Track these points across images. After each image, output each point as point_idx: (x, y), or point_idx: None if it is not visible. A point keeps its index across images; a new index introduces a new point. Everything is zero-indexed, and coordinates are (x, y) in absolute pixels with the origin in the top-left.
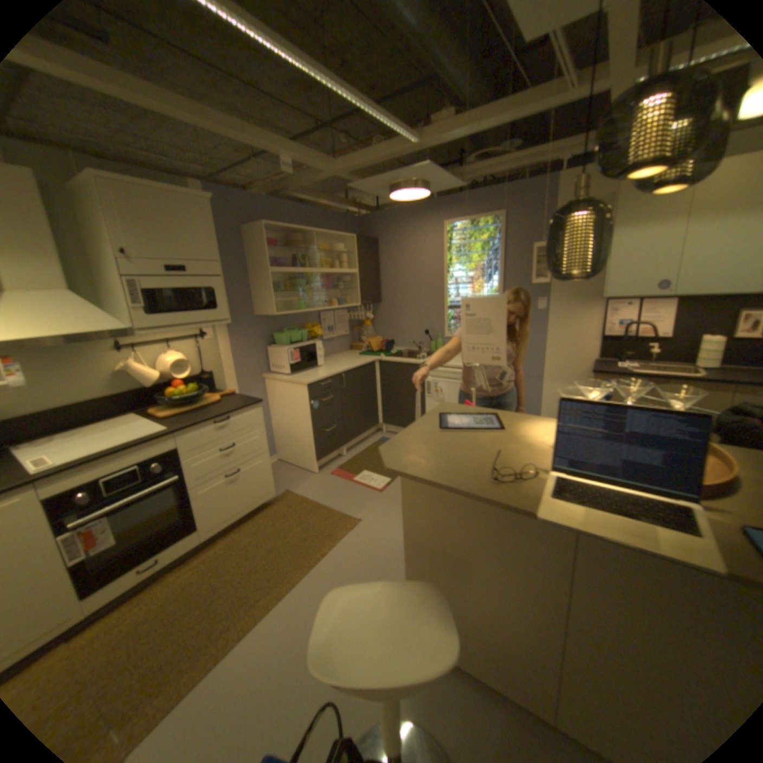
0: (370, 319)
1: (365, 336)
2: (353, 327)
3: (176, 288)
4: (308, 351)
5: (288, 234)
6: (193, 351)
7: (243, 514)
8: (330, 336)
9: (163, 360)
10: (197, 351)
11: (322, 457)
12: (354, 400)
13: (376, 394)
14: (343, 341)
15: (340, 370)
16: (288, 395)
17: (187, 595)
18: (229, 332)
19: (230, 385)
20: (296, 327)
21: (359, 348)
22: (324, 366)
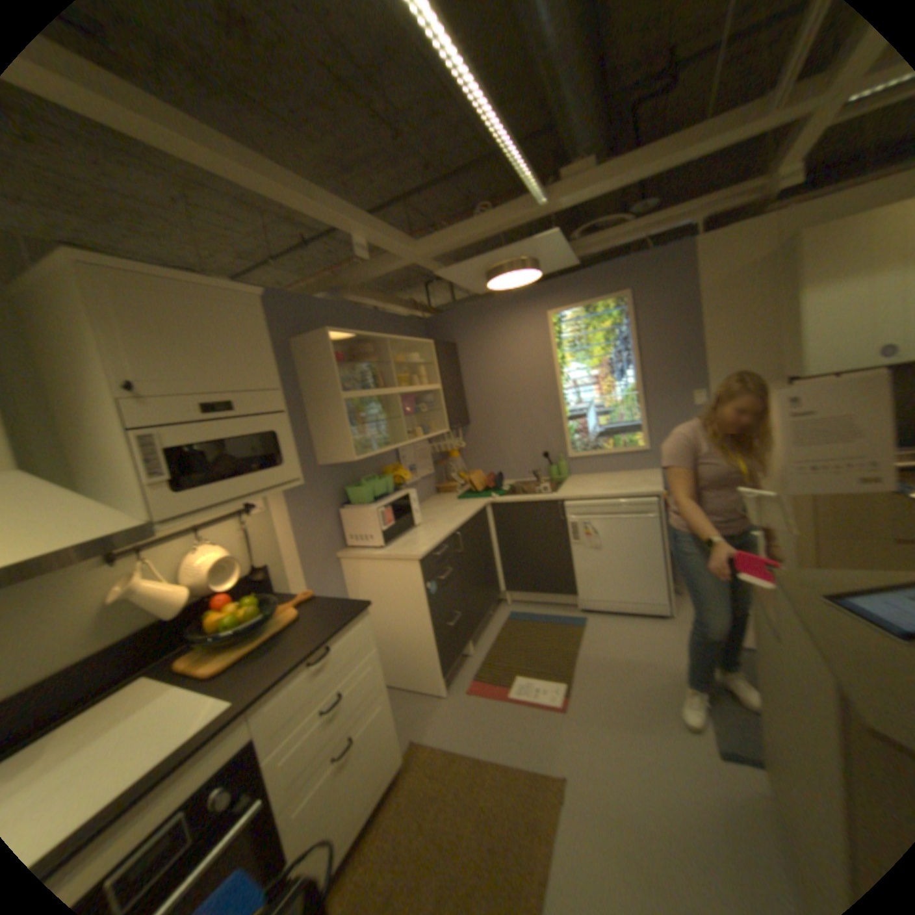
0: (456, 448)
1: (455, 471)
2: (435, 461)
3: (220, 438)
4: (401, 506)
5: (351, 345)
6: (234, 536)
7: (361, 821)
8: (414, 479)
9: (190, 564)
10: (243, 536)
11: (448, 669)
12: (472, 567)
13: (493, 551)
14: (427, 483)
15: (450, 527)
16: (384, 578)
17: None
18: (285, 497)
19: (293, 580)
20: (371, 473)
21: (450, 489)
22: (421, 523)
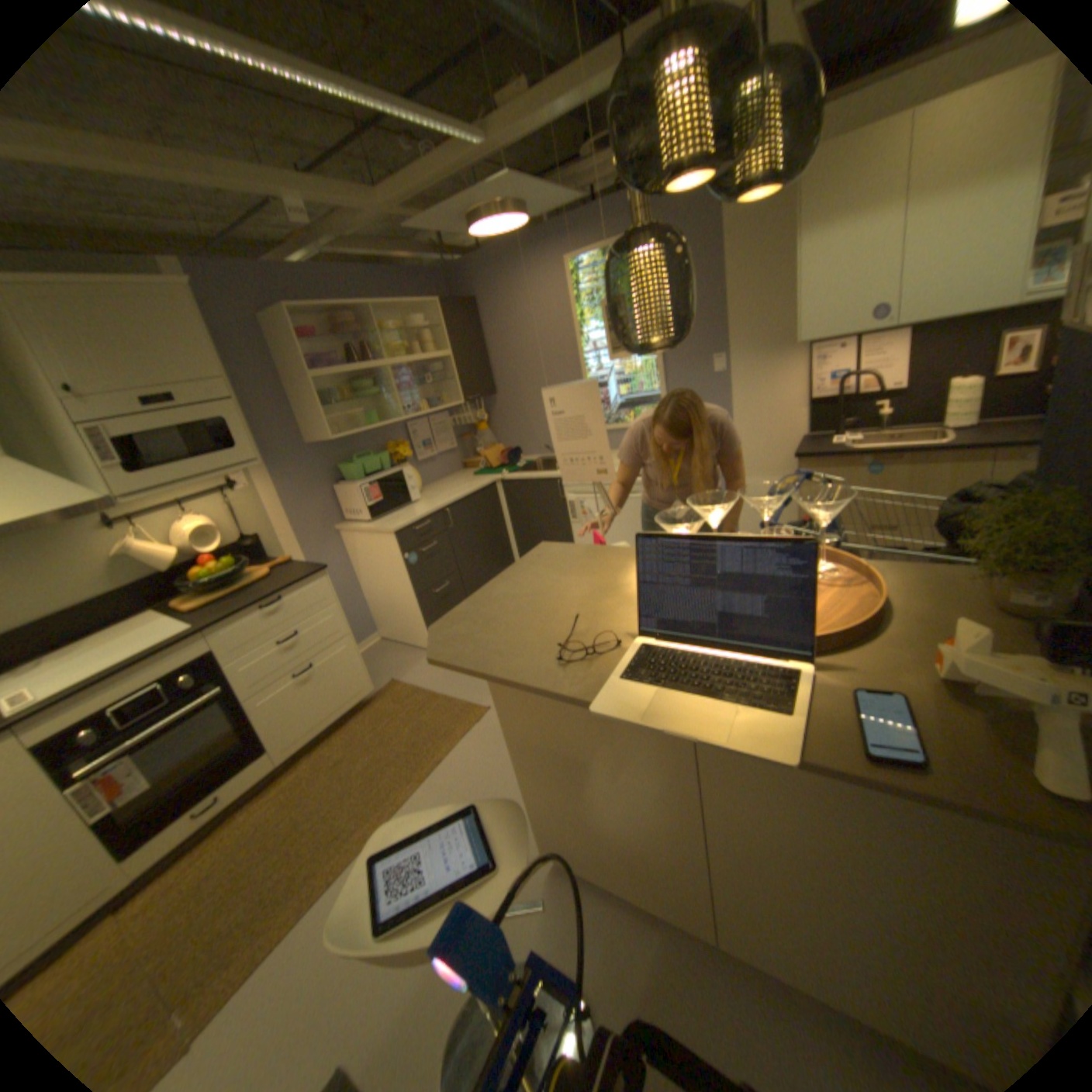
0: (484, 420)
1: (480, 446)
2: (460, 435)
3: (161, 428)
4: (390, 483)
5: (330, 314)
6: (219, 510)
7: (328, 722)
8: (427, 455)
9: (175, 531)
10: (225, 510)
11: None
12: (471, 543)
13: (504, 529)
14: (448, 459)
15: (441, 504)
16: (372, 549)
17: (260, 837)
18: (268, 475)
19: (286, 549)
20: (370, 450)
21: (473, 465)
22: (419, 500)
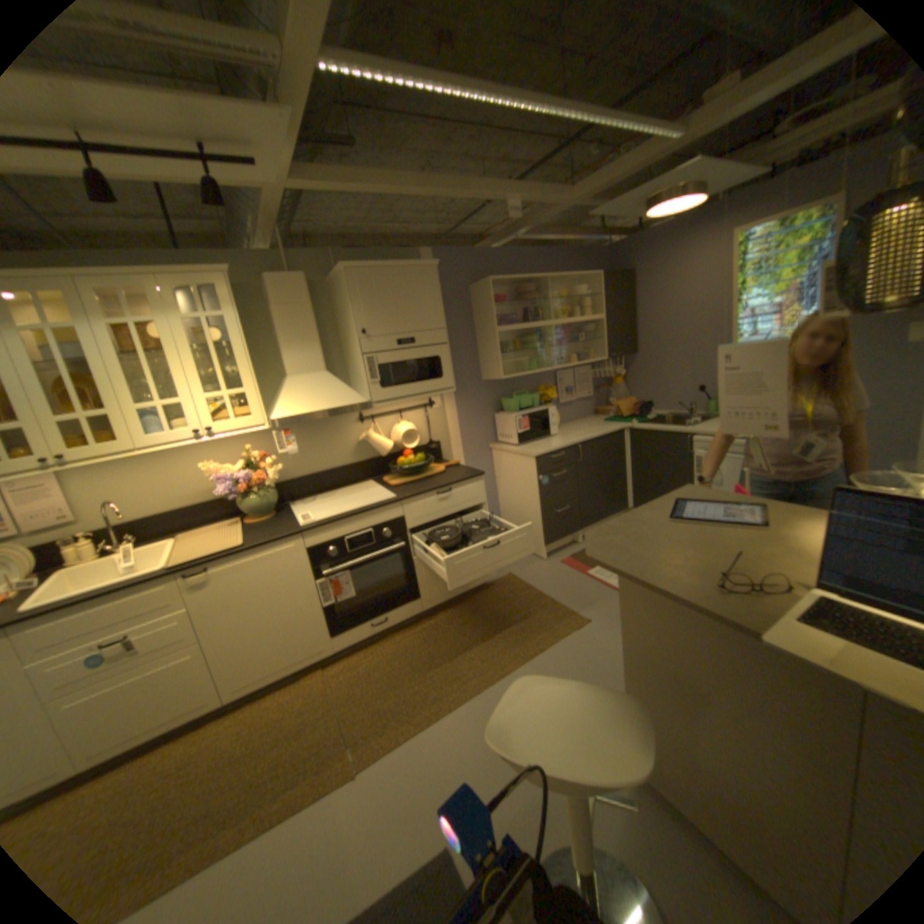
0: (621, 374)
1: (614, 397)
2: (597, 386)
3: (405, 361)
4: (537, 418)
5: (518, 285)
6: (421, 421)
7: (463, 591)
8: (568, 399)
9: (395, 431)
10: (425, 421)
11: (551, 542)
12: (594, 477)
13: (625, 471)
14: (584, 405)
15: (575, 440)
16: (514, 468)
17: (410, 656)
18: (454, 401)
19: (455, 456)
20: (526, 391)
21: (605, 412)
22: (557, 435)
